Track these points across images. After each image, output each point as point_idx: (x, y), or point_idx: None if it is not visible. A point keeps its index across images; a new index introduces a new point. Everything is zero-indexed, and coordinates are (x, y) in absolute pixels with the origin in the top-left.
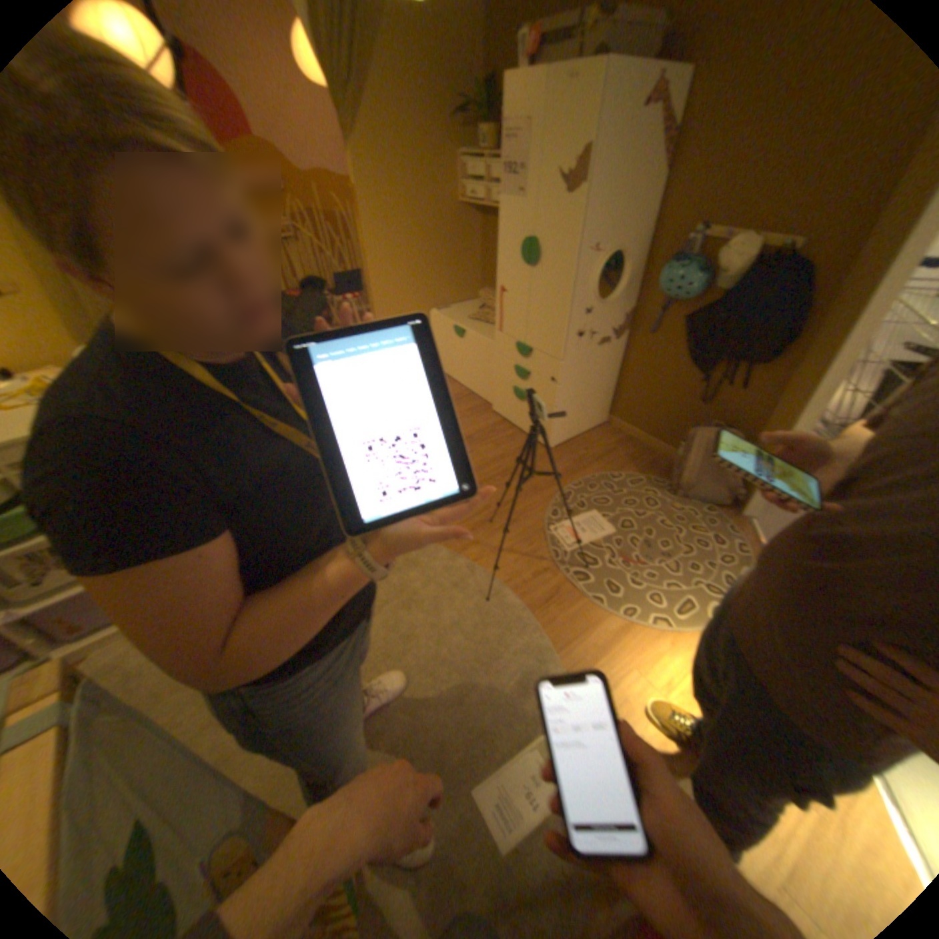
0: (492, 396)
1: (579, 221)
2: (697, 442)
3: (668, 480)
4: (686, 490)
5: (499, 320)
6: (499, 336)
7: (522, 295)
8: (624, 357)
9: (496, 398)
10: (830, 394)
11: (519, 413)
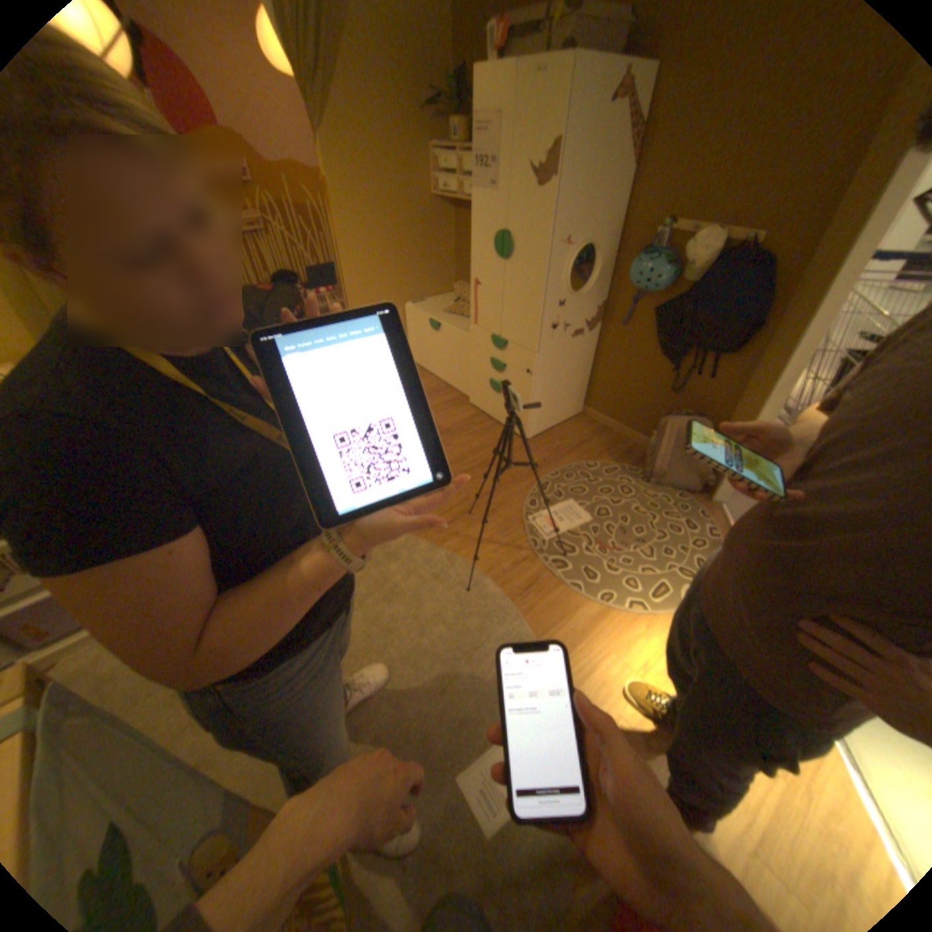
0: (470, 389)
1: (550, 214)
2: (668, 431)
3: (642, 468)
4: (659, 478)
5: (475, 313)
6: (474, 329)
7: (497, 288)
8: (597, 349)
9: (473, 391)
10: (793, 382)
11: (496, 405)
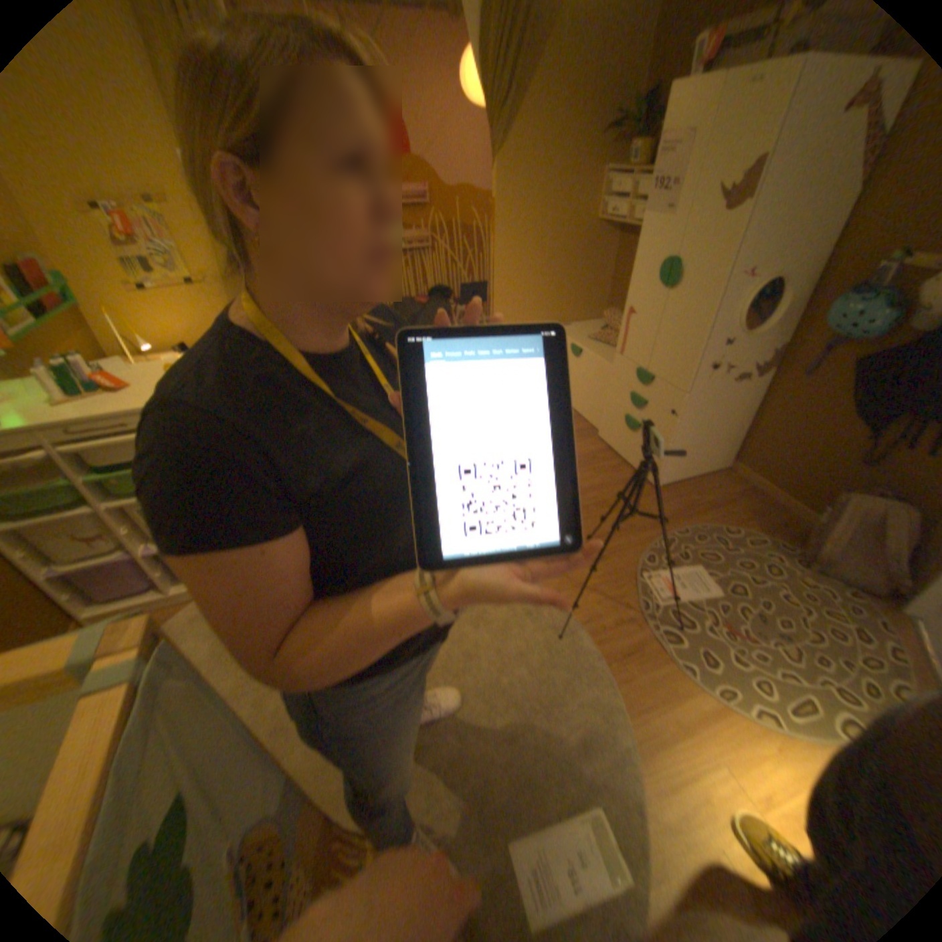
0: (602, 421)
1: (737, 240)
2: (852, 512)
3: (804, 550)
4: (827, 567)
5: (623, 343)
6: (620, 359)
7: (655, 318)
8: (766, 398)
9: (605, 424)
10: None
11: (629, 444)
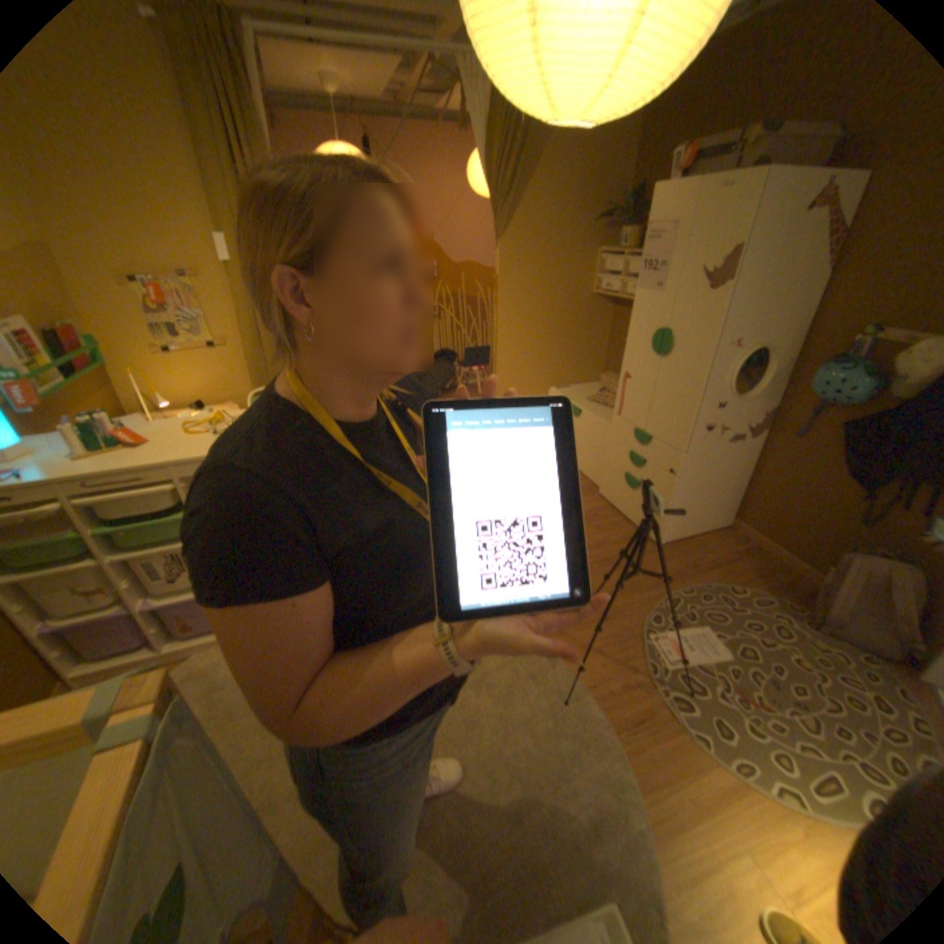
0: (603, 479)
1: (722, 315)
2: (856, 572)
3: (812, 611)
4: (838, 629)
5: (620, 405)
6: (618, 420)
7: (649, 382)
8: (762, 458)
9: (606, 481)
10: None
11: (630, 501)
